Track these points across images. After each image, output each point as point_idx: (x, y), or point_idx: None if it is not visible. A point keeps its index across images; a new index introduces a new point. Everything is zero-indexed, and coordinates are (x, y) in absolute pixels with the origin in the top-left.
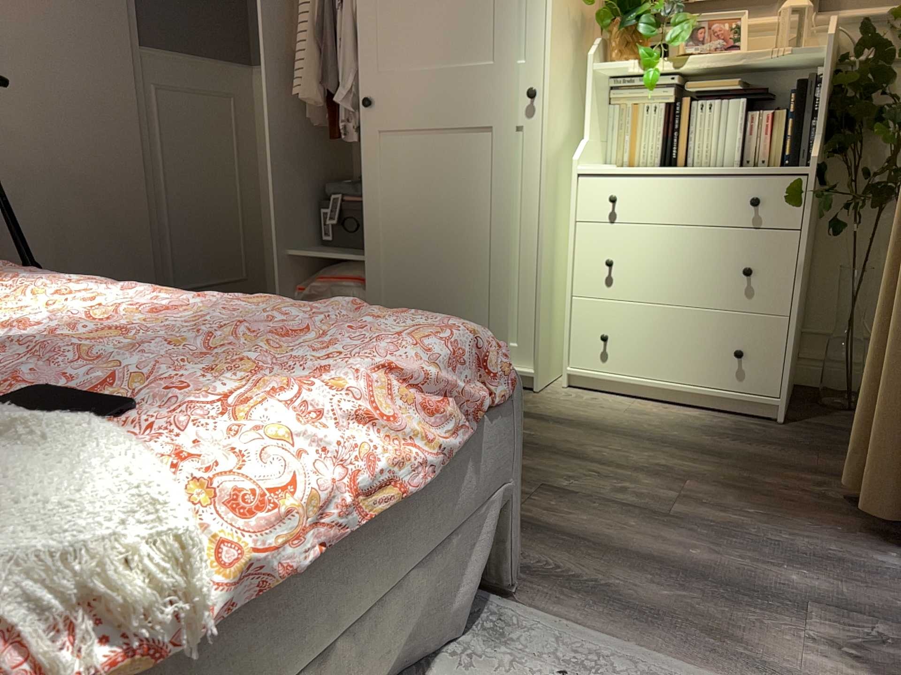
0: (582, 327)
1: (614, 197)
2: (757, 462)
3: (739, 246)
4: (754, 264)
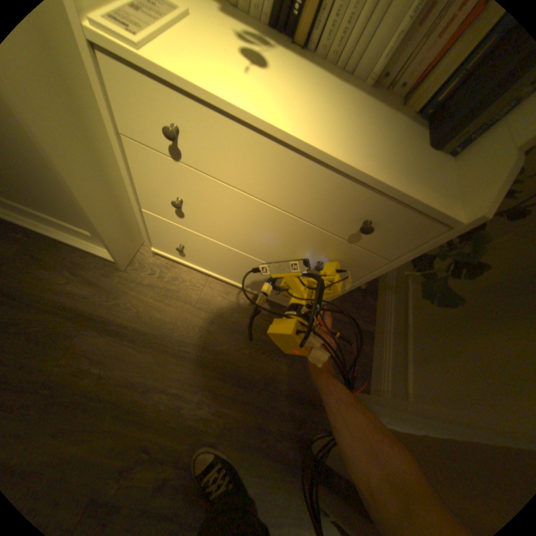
0: (156, 230)
1: (170, 130)
2: (271, 386)
3: (323, 244)
4: (328, 260)
